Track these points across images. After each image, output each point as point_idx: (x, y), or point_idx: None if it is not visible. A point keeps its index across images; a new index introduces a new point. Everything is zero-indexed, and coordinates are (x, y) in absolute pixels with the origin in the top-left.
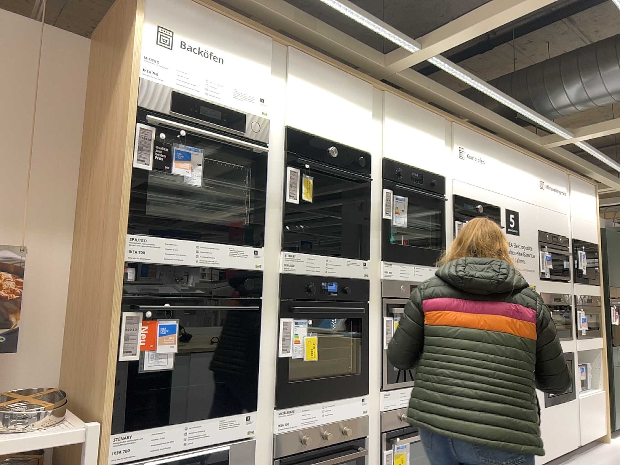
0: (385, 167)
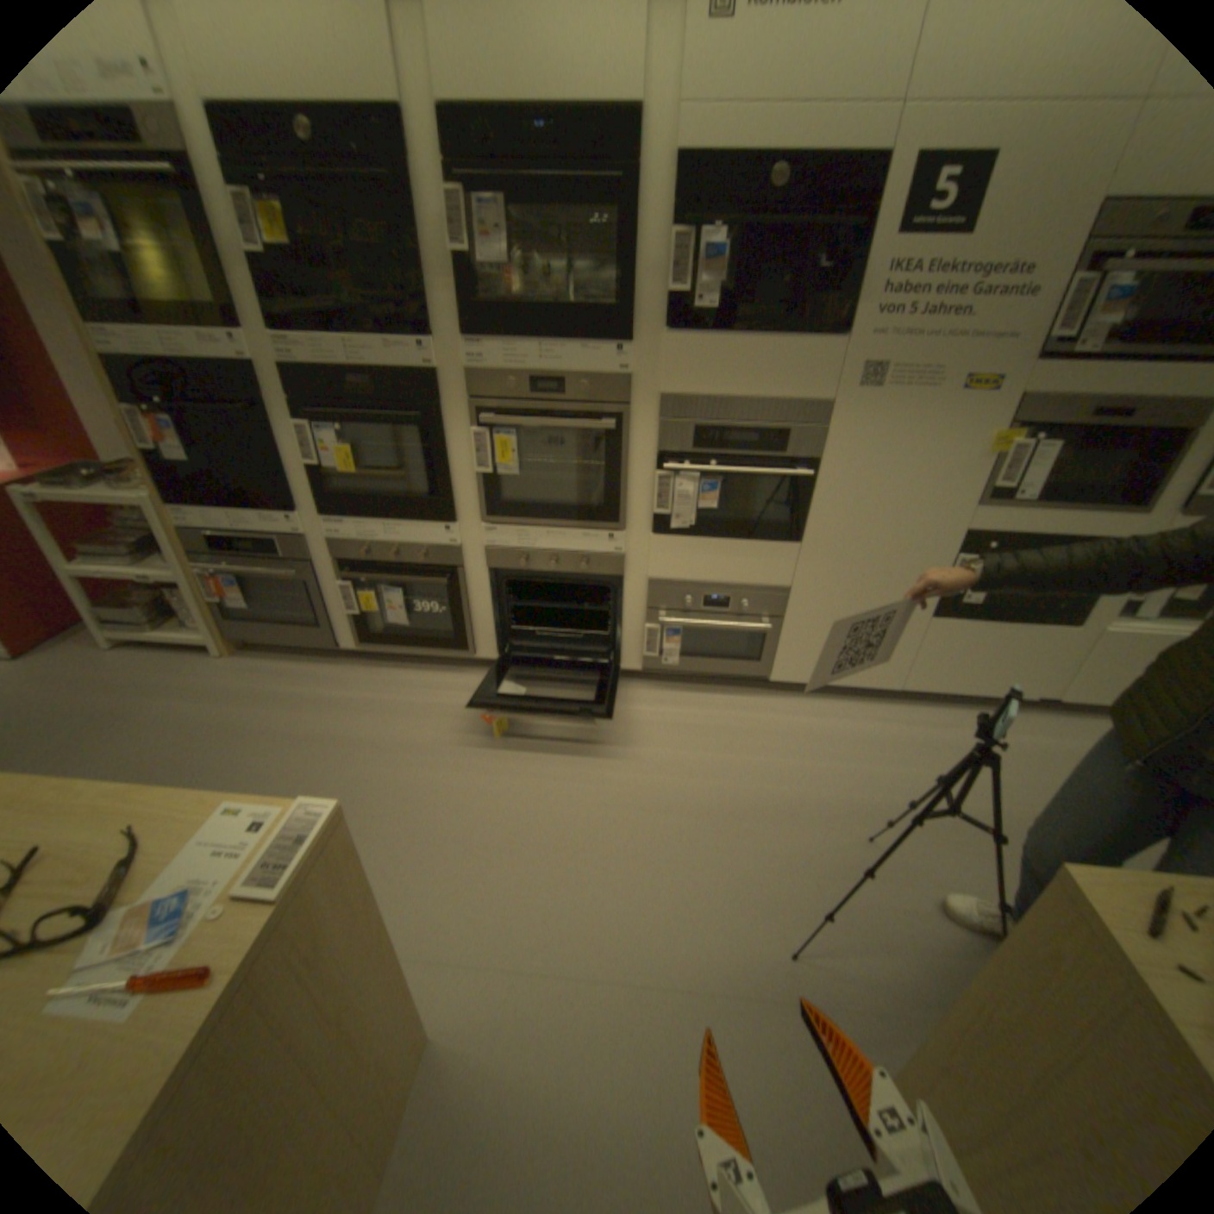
0: (451, 124)
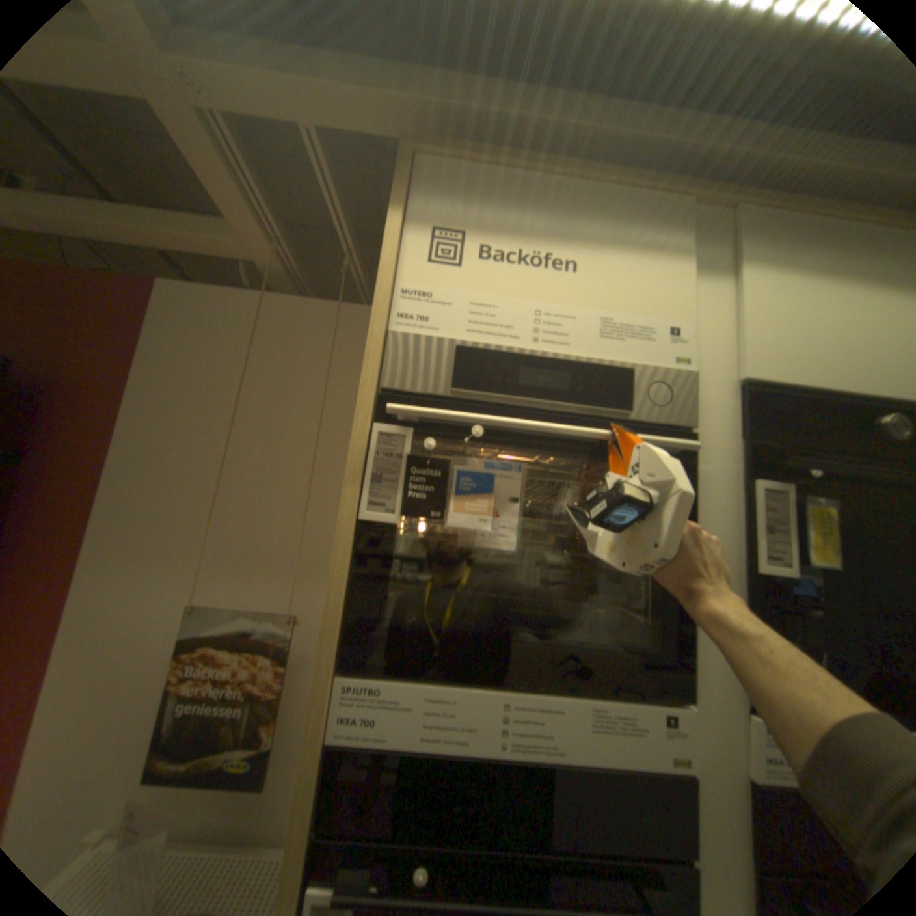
0: None
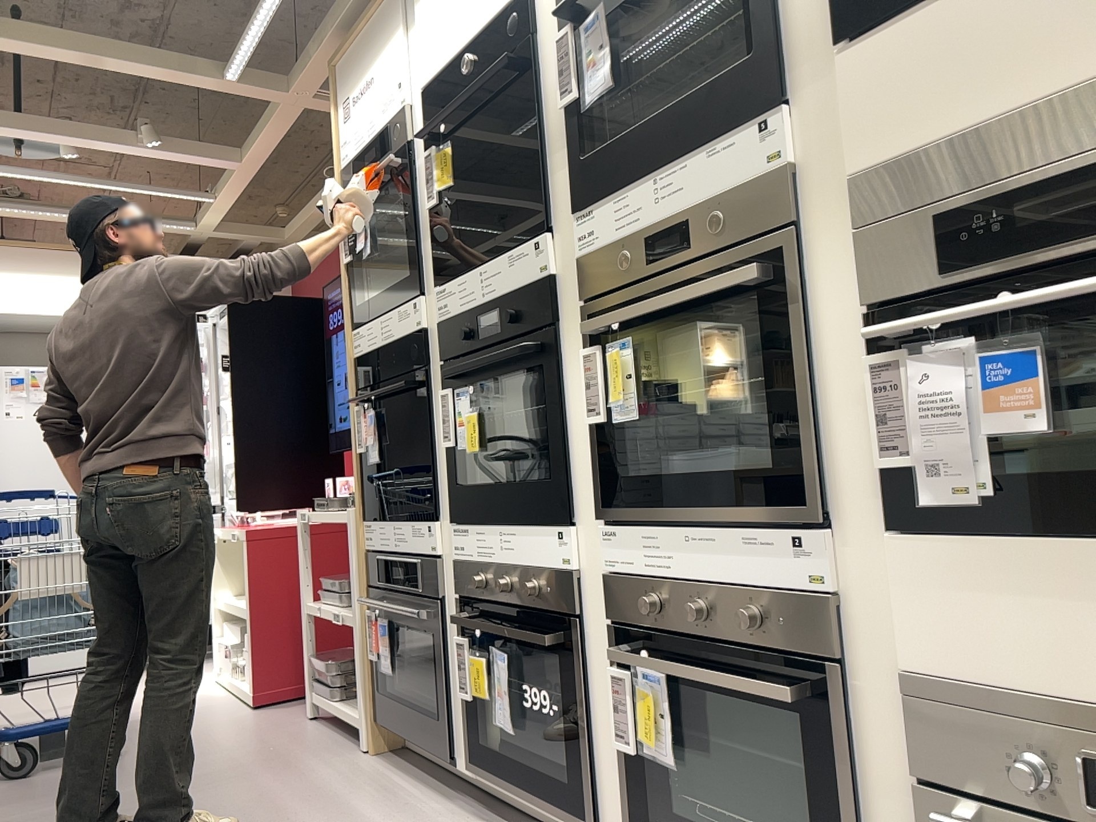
0: None
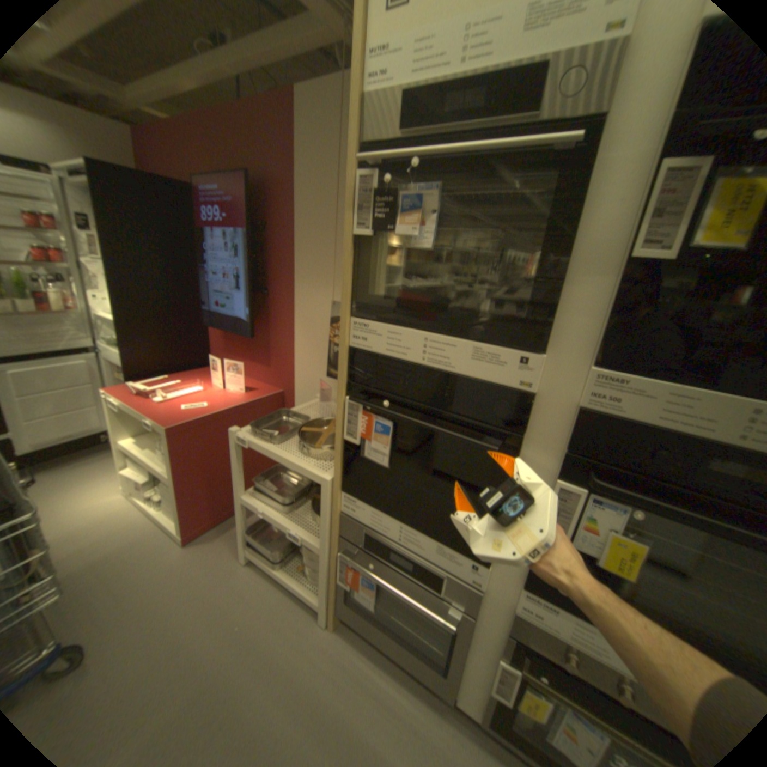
0: None
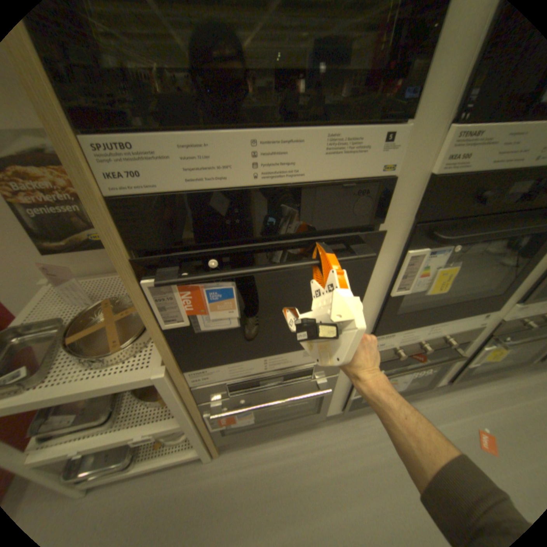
0: None
